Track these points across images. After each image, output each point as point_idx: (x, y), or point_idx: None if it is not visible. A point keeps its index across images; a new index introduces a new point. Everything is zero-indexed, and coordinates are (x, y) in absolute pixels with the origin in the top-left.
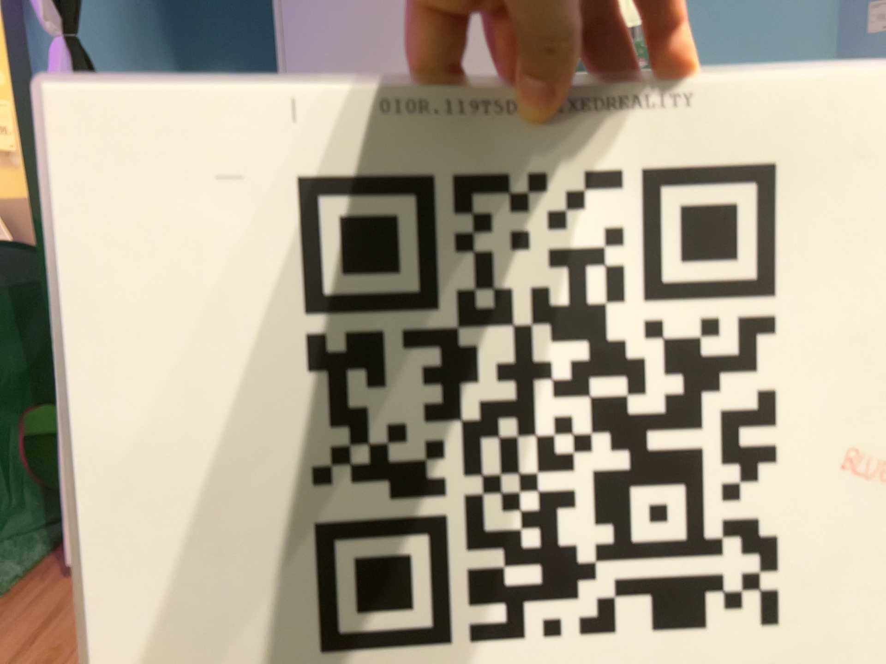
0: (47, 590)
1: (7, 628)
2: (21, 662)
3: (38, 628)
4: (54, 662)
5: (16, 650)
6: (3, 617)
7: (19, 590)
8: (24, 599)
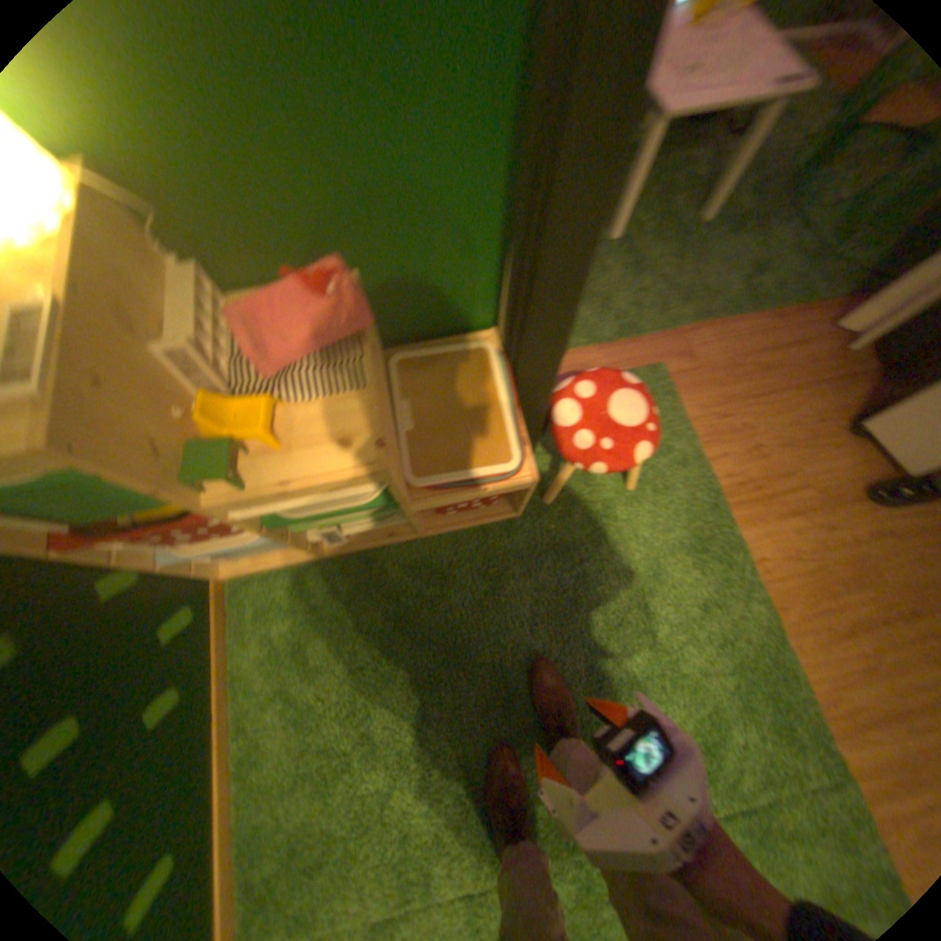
0: (814, 332)
1: (780, 337)
2: (765, 365)
3: (788, 353)
4: (773, 381)
5: (770, 355)
6: (784, 328)
7: (805, 317)
8: (801, 326)
